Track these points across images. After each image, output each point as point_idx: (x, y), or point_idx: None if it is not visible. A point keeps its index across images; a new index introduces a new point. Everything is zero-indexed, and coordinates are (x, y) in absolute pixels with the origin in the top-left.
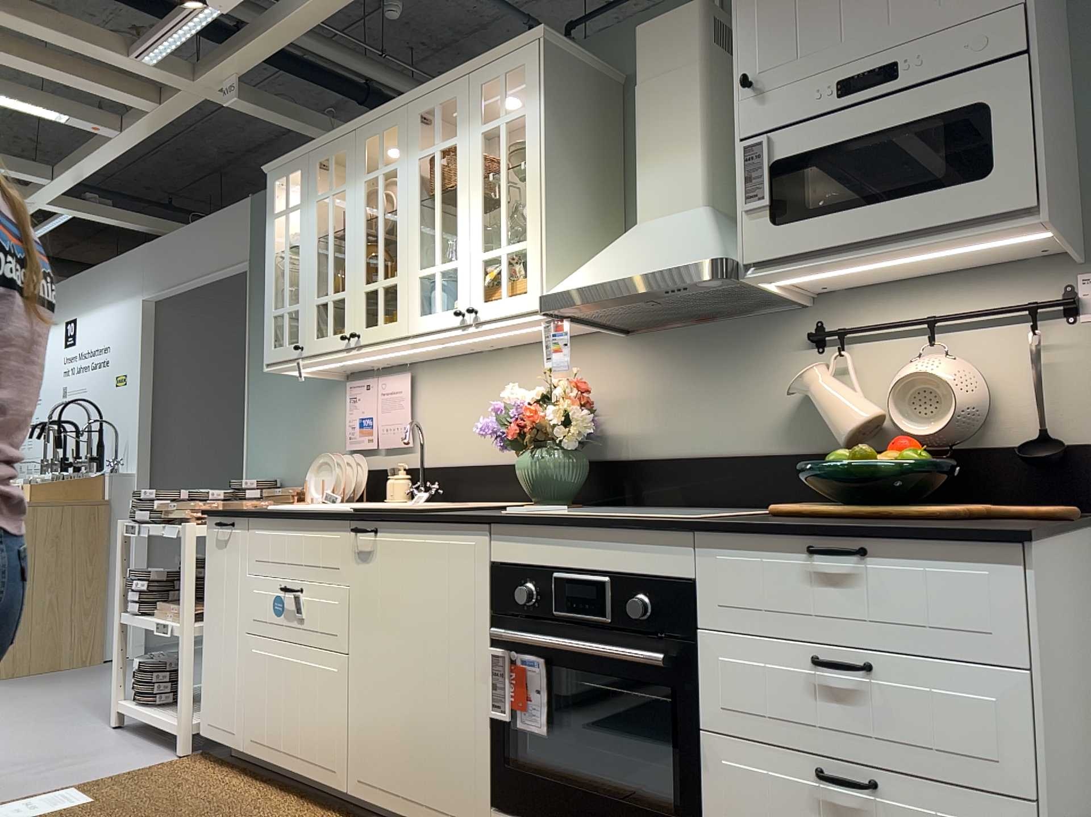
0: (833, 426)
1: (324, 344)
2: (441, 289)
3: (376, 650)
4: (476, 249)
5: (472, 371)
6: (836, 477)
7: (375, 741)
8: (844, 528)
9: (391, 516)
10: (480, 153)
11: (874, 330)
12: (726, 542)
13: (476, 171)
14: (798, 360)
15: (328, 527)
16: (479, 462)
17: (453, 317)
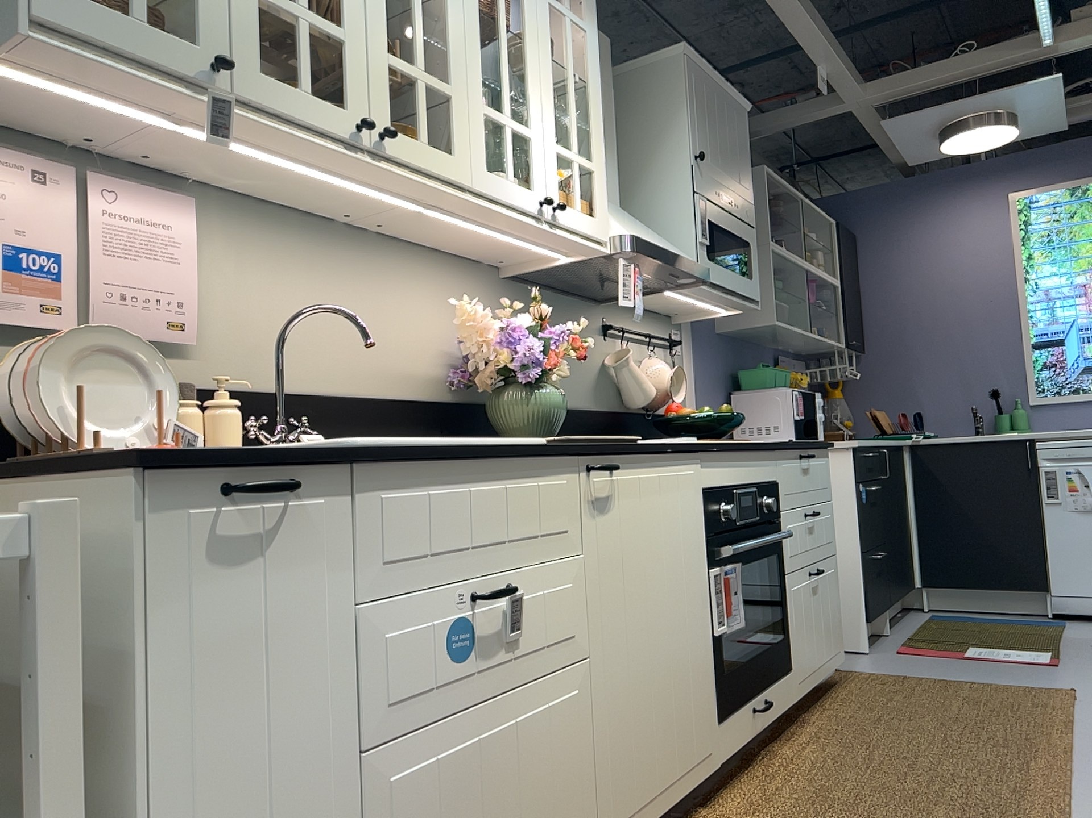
0: (636, 393)
1: (291, 102)
2: (509, 153)
3: (624, 629)
4: (552, 135)
5: (322, 248)
6: (706, 424)
7: (630, 751)
8: (812, 444)
9: (632, 446)
10: (550, 26)
11: (631, 333)
12: (785, 456)
13: (546, 41)
14: (599, 342)
15: (548, 469)
16: (339, 393)
17: (531, 201)
